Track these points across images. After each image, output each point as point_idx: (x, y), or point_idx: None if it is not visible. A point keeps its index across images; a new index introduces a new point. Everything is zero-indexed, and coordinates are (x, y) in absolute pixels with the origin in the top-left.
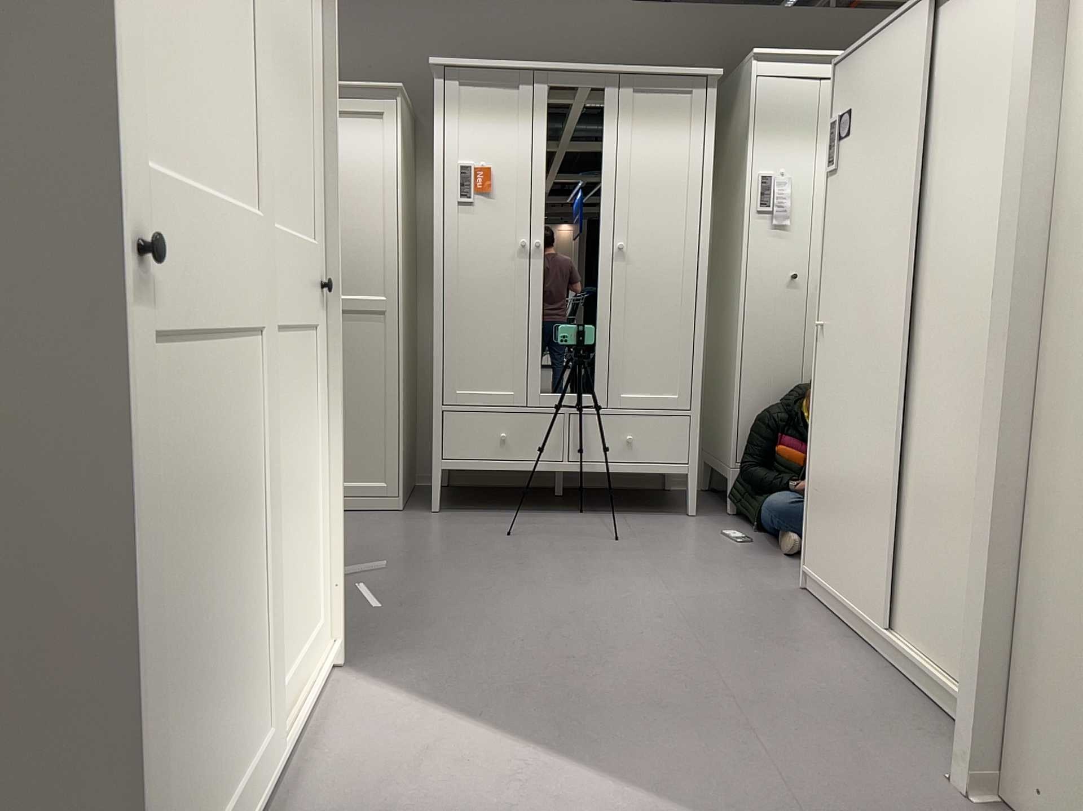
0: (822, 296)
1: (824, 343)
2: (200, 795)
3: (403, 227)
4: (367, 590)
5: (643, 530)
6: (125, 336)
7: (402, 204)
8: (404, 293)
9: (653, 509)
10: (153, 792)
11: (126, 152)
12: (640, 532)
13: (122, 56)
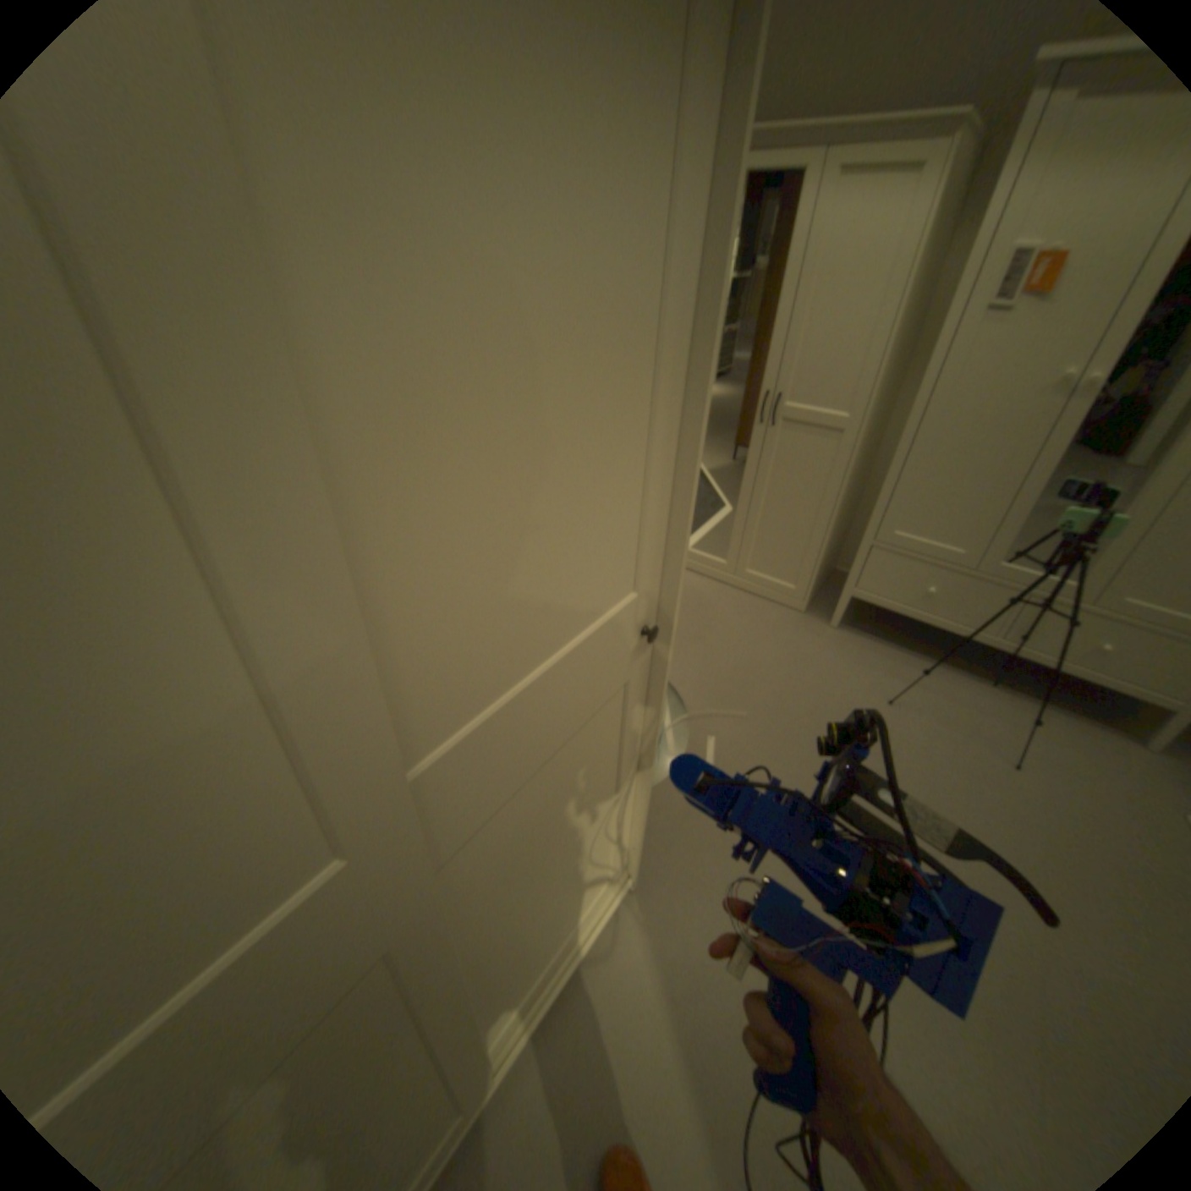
0: None
1: None
2: None
3: (901, 327)
4: (717, 745)
5: (1063, 754)
6: None
7: (909, 297)
8: (874, 409)
9: (1096, 708)
10: None
11: None
12: (1056, 759)
13: None
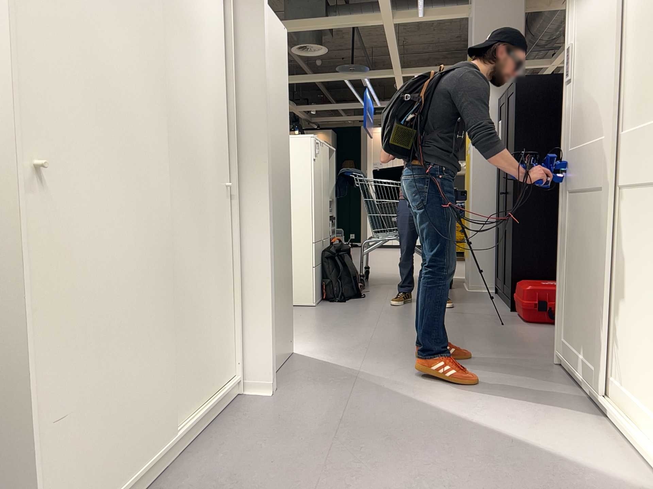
0: (28, 116)
1: (45, 192)
2: (570, 328)
3: None
4: None
5: None
6: (562, 188)
7: None
8: None
9: None
10: (561, 300)
11: (565, 146)
12: None
13: (566, 125)
